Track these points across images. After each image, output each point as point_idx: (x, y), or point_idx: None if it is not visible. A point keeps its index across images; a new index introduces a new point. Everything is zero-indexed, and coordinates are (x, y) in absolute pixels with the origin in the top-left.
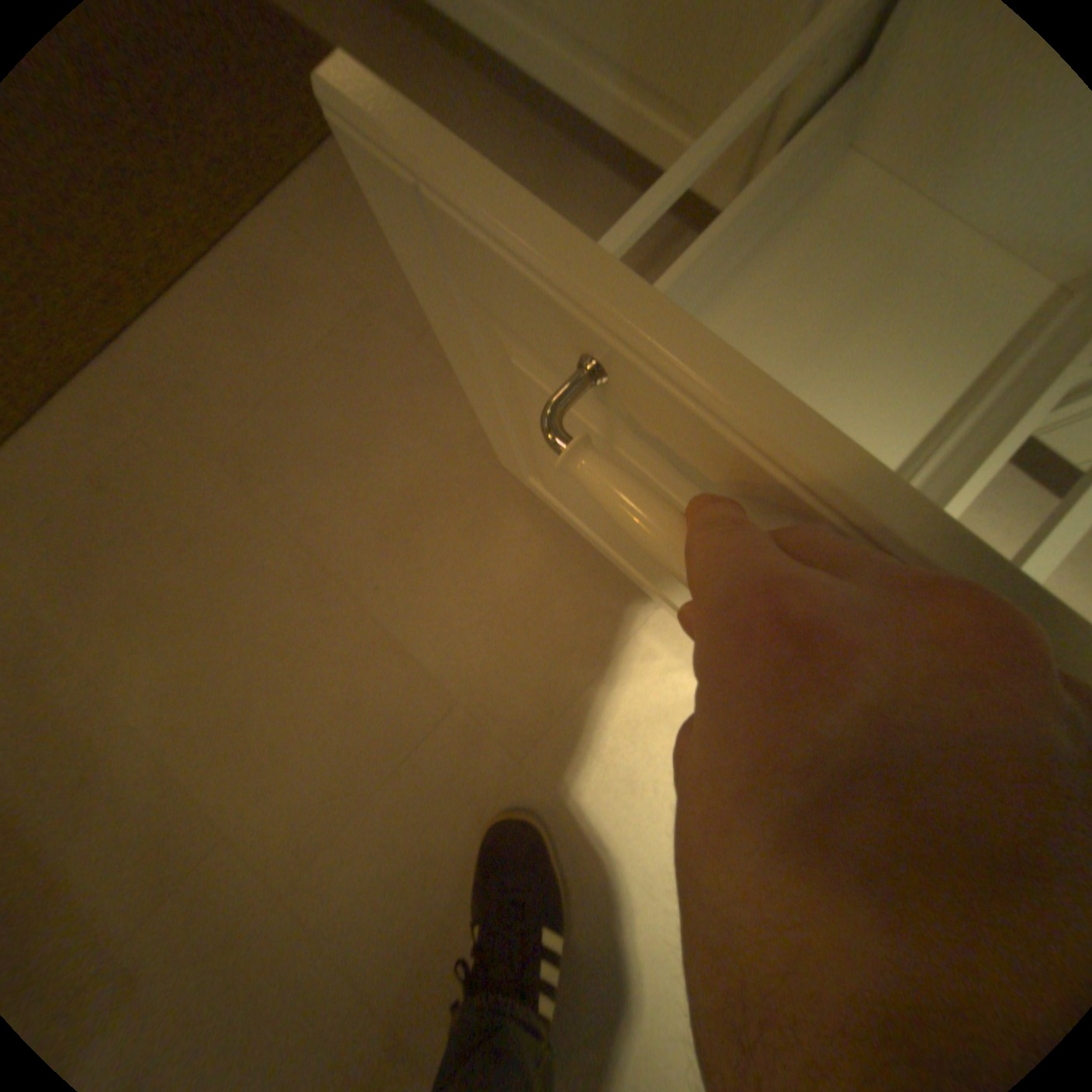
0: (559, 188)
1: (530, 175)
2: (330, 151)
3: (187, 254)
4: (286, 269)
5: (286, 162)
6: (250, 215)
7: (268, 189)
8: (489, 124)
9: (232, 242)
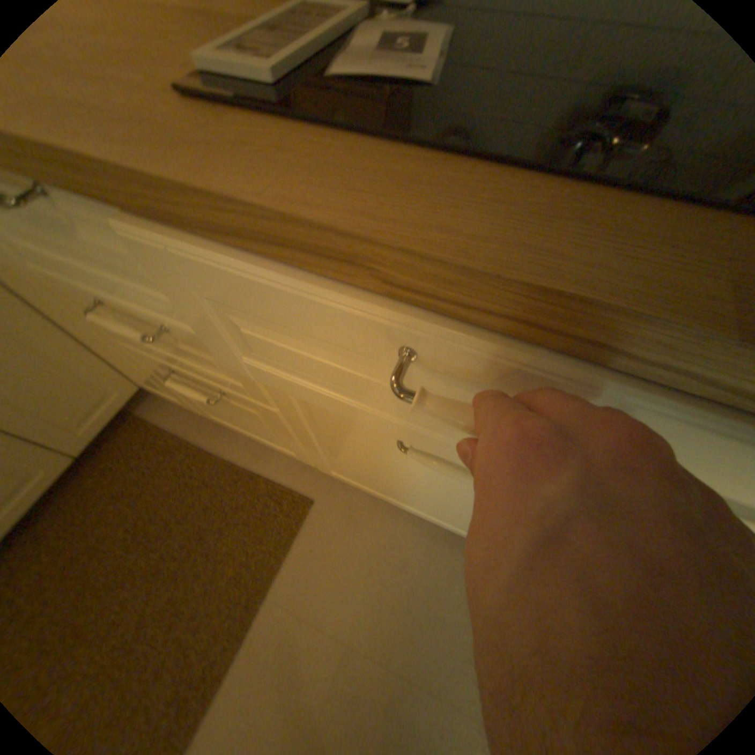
0: (425, 536)
1: (408, 533)
2: (297, 551)
3: (227, 656)
4: (292, 644)
5: (274, 568)
6: (261, 611)
7: (268, 589)
8: (377, 508)
9: (254, 635)
